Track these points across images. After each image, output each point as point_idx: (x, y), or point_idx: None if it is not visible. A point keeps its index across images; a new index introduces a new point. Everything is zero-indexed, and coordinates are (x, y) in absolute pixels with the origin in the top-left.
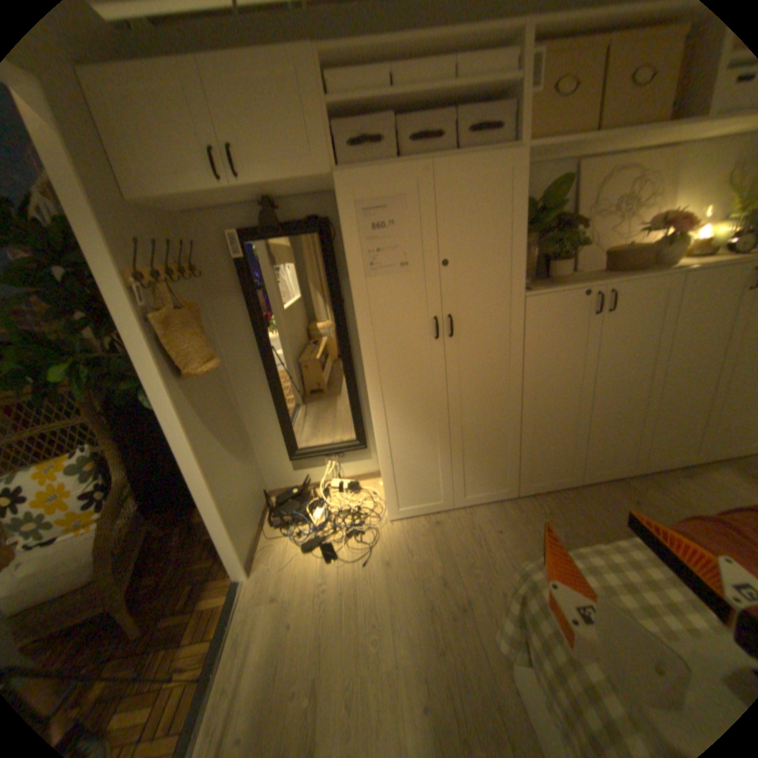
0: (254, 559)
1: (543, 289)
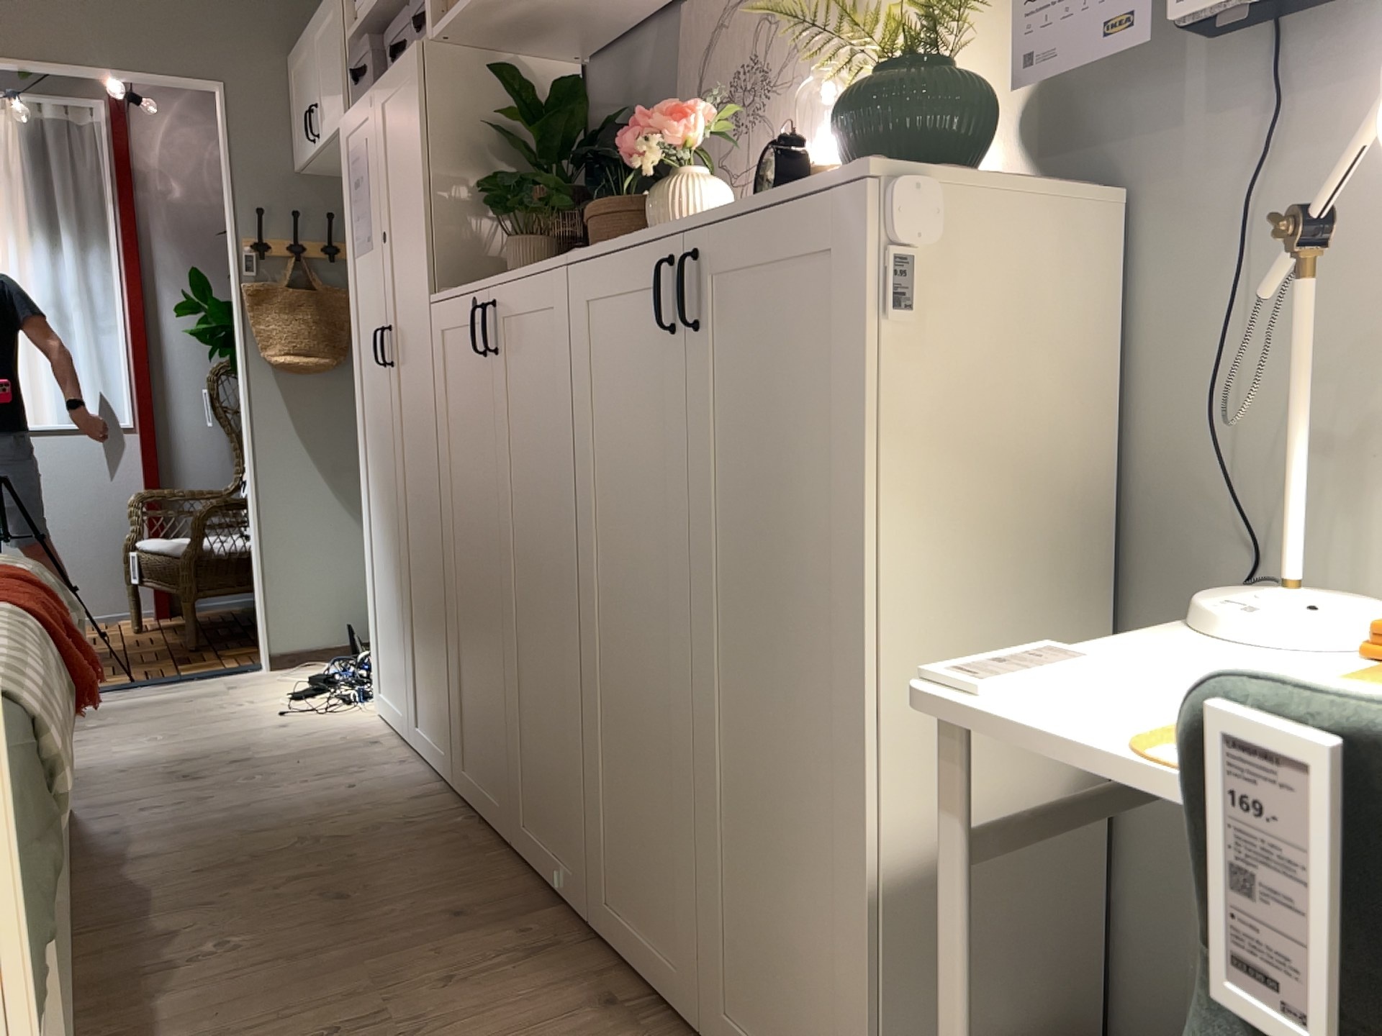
0: (300, 663)
1: (451, 289)
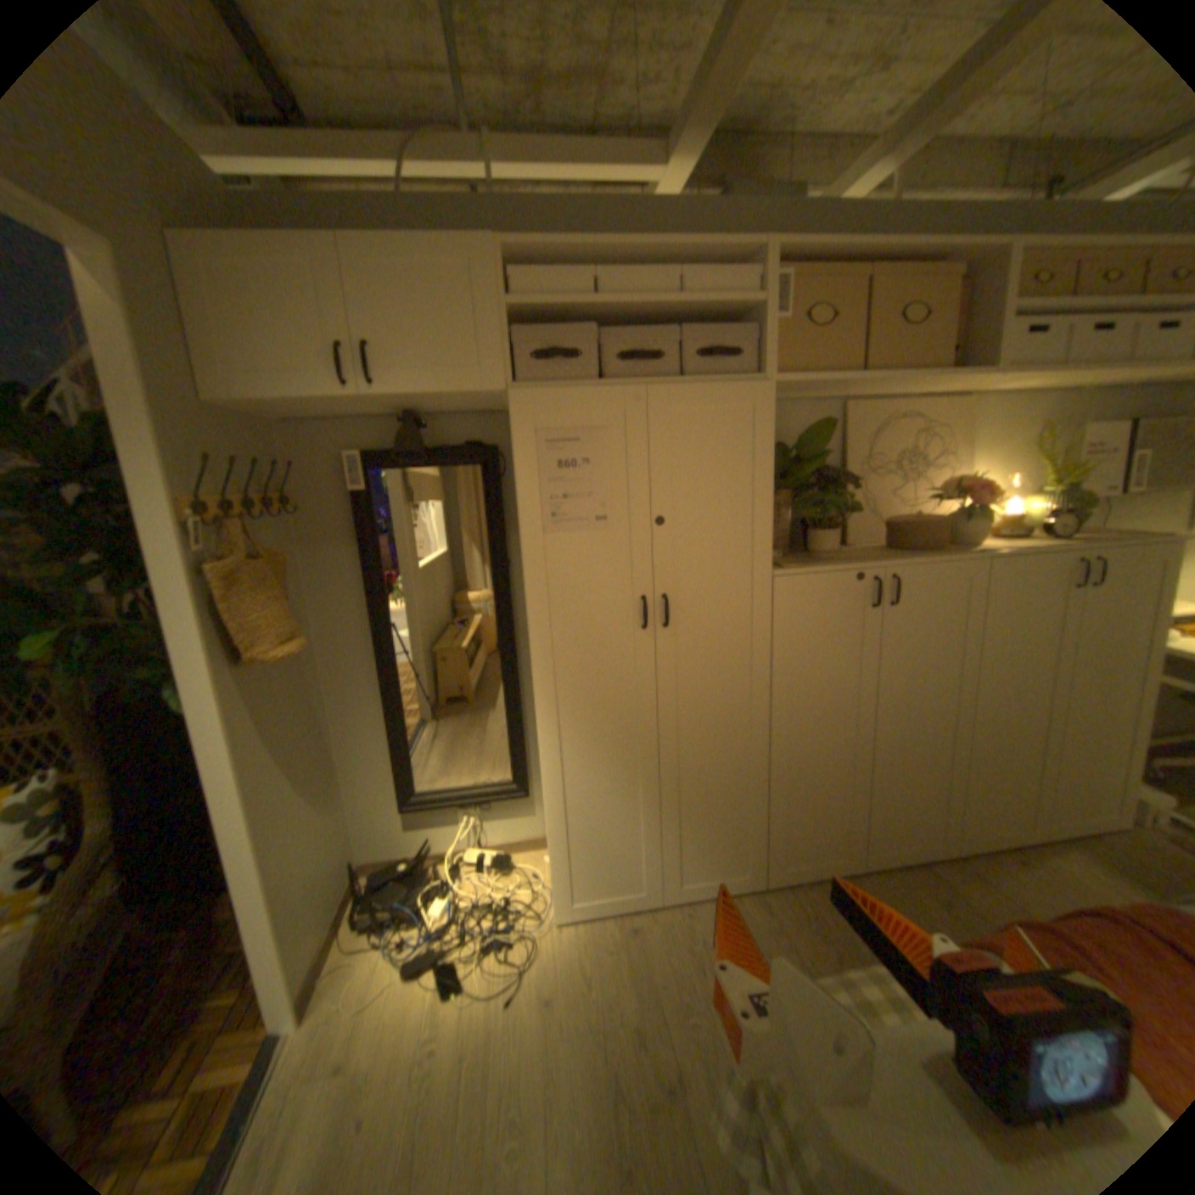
0: (314, 990)
1: (797, 567)
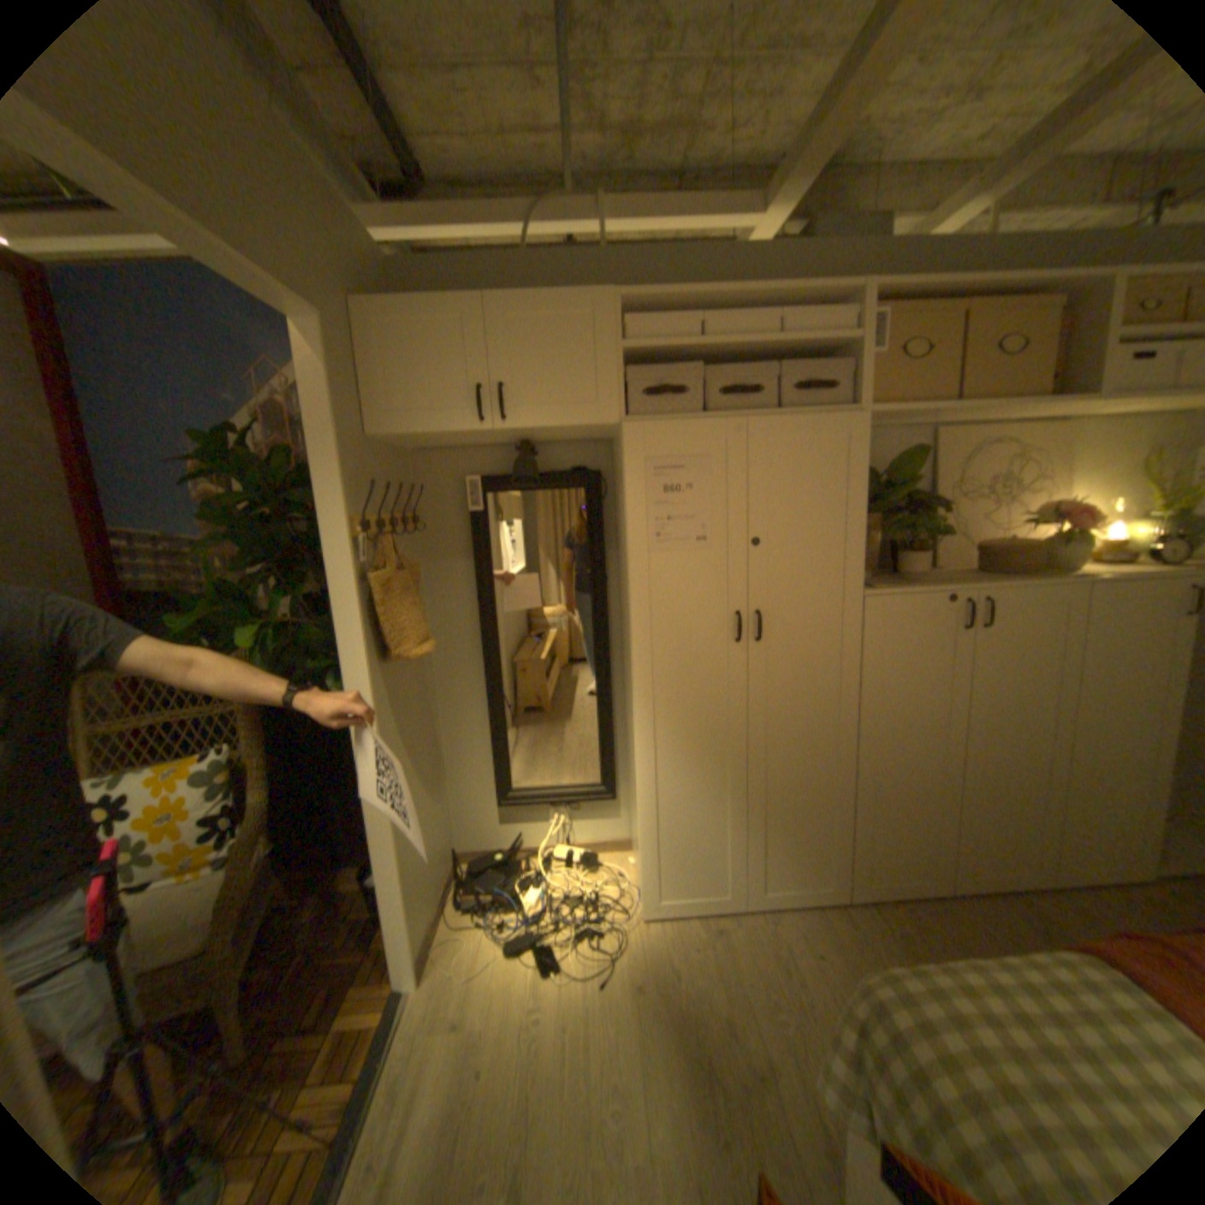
0: (427, 960)
1: (888, 588)
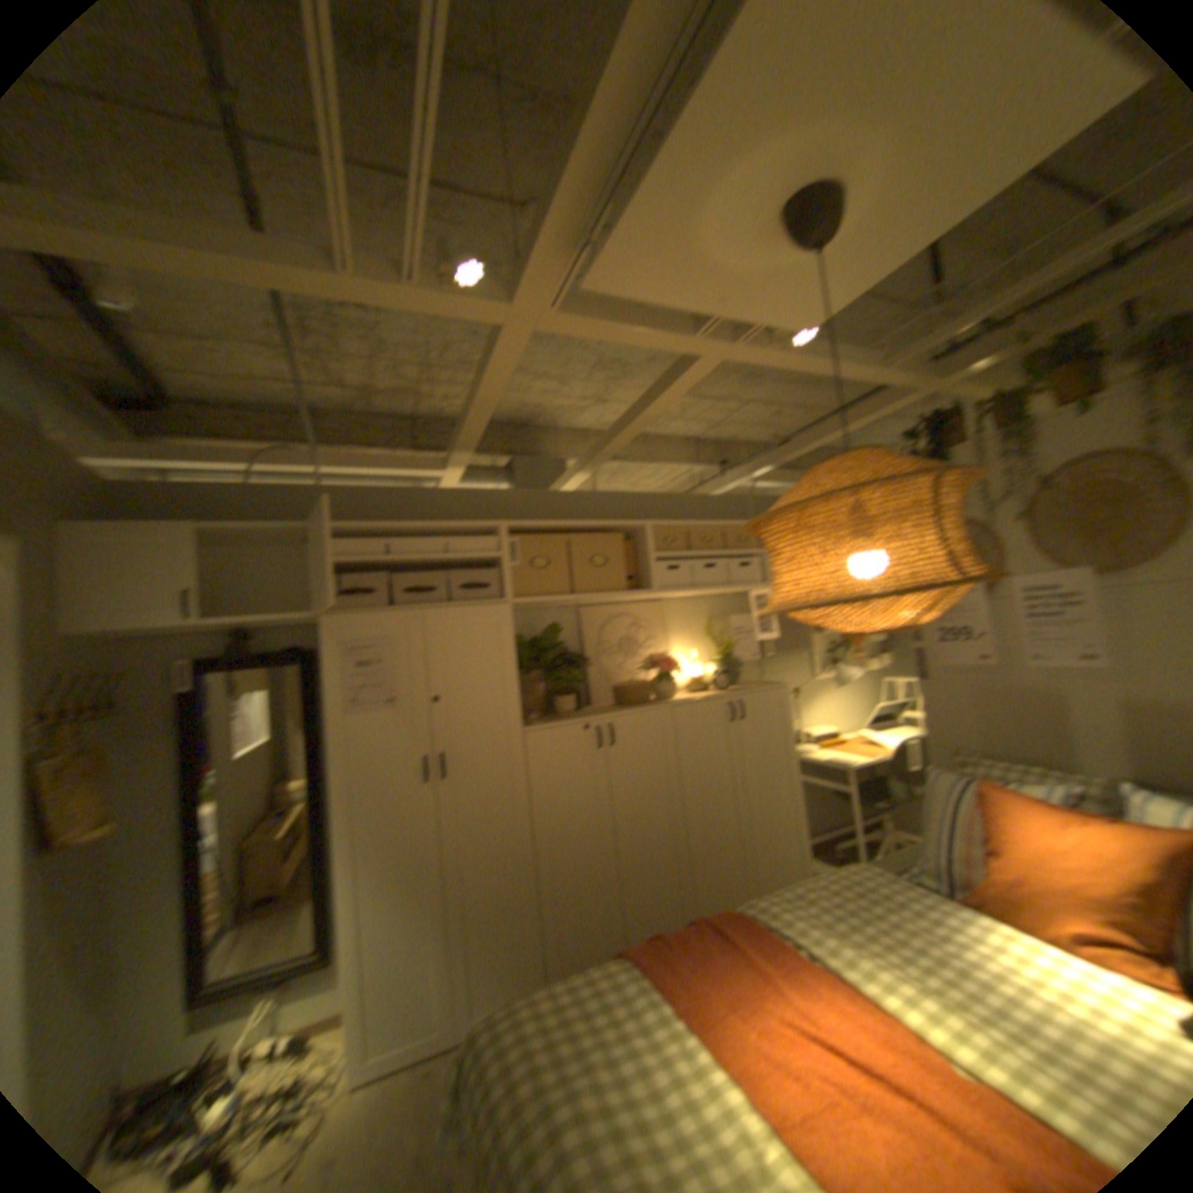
0: None
1: (543, 722)
